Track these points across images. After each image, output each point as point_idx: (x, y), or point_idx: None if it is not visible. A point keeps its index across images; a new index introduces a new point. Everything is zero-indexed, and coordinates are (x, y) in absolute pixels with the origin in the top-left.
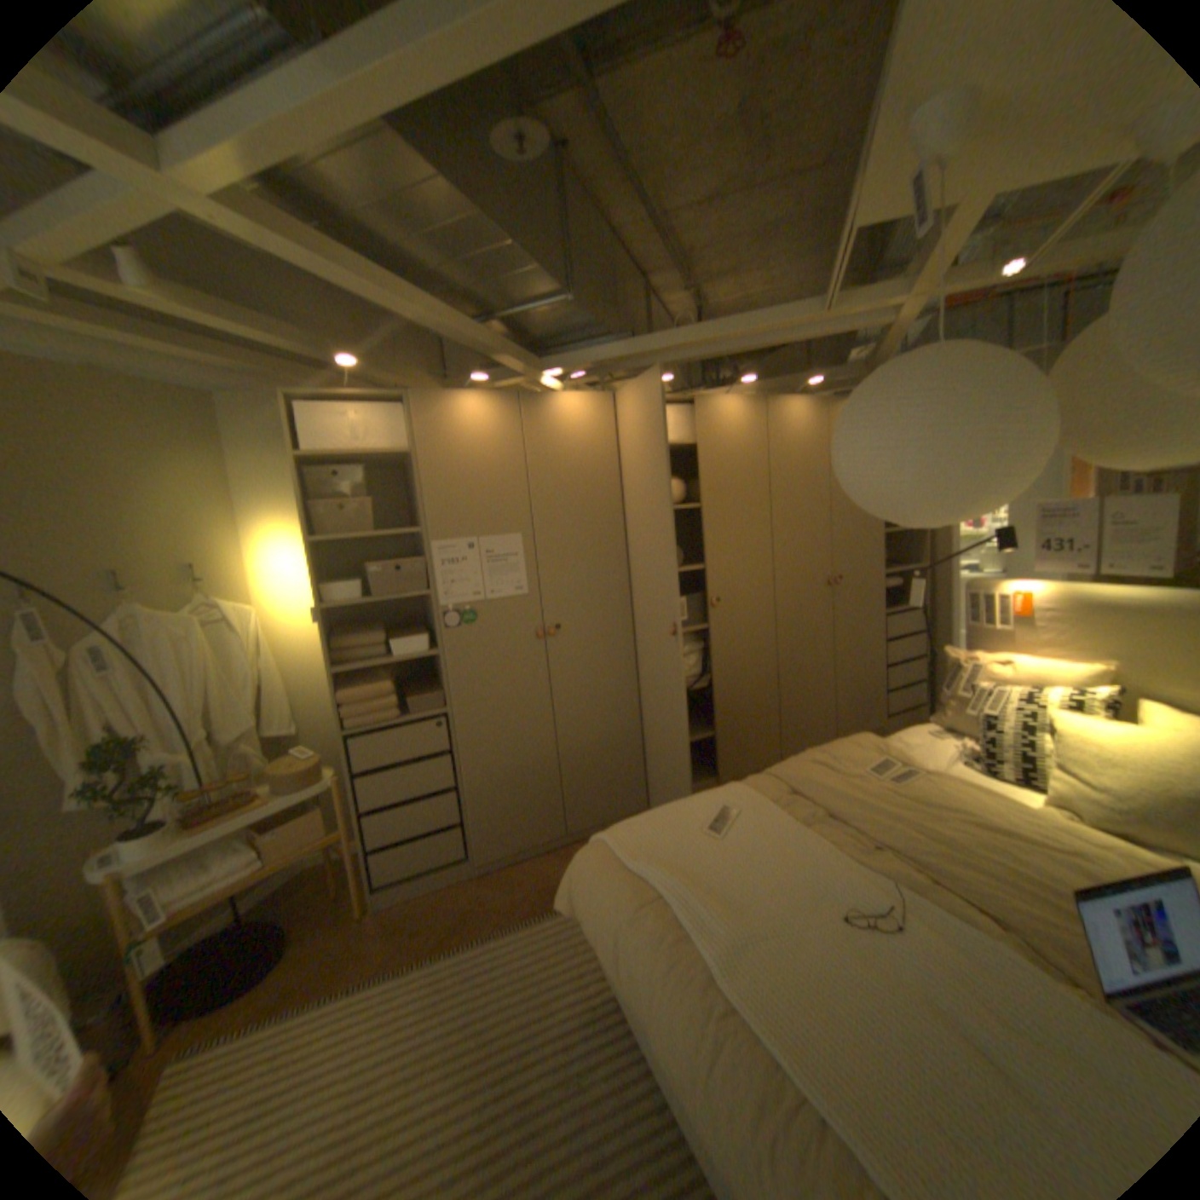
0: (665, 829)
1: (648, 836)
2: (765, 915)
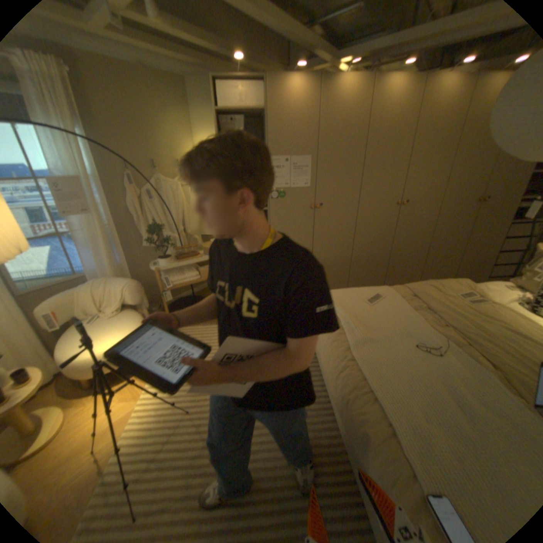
0: (348, 296)
1: (339, 296)
2: (380, 335)
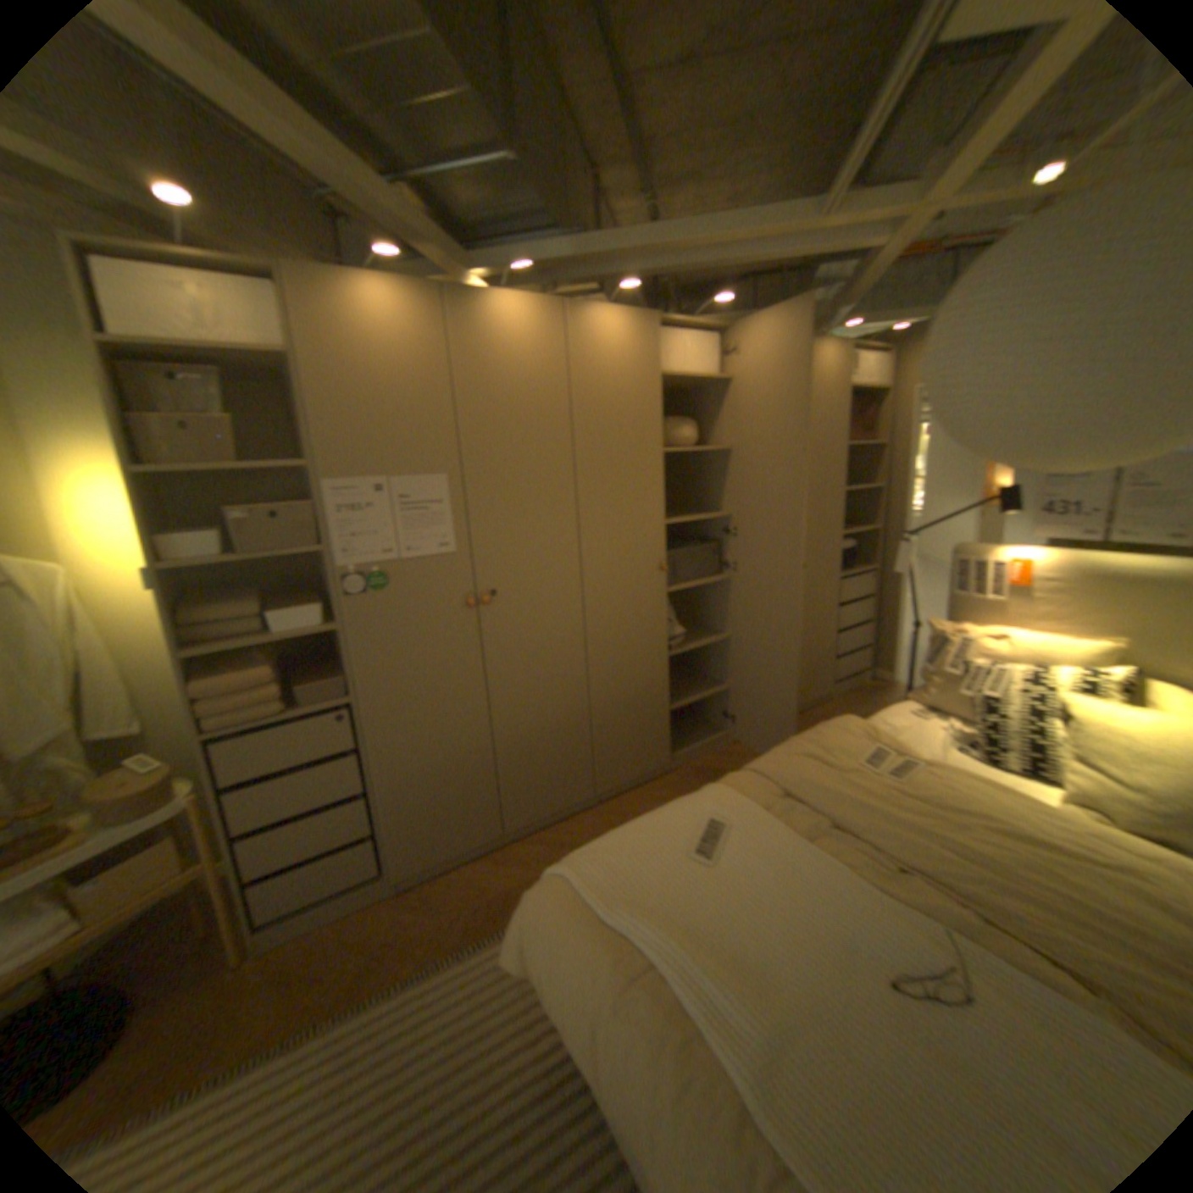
0: (644, 855)
1: (626, 871)
2: (793, 986)
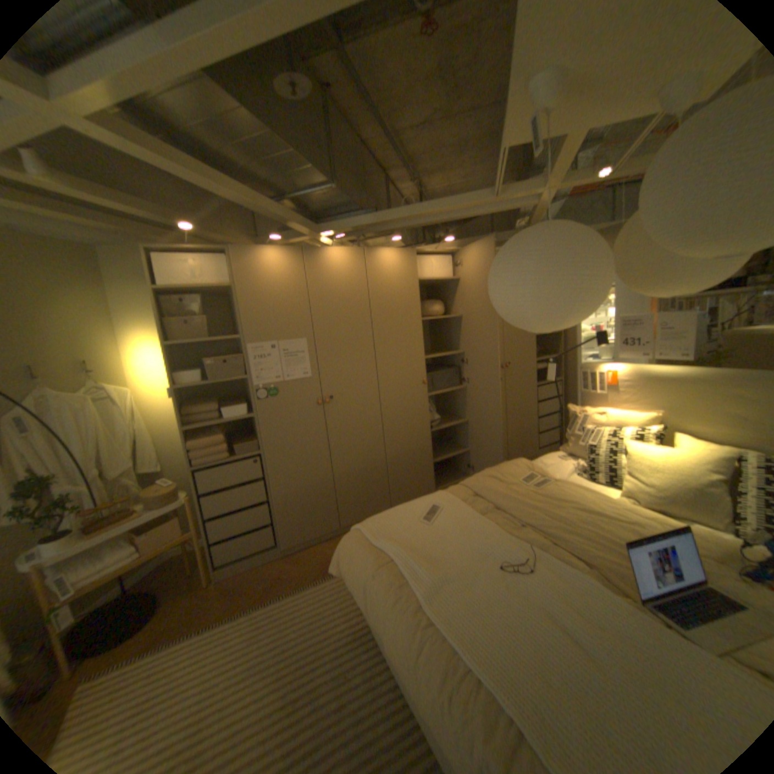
0: (396, 520)
1: (385, 525)
2: (454, 568)
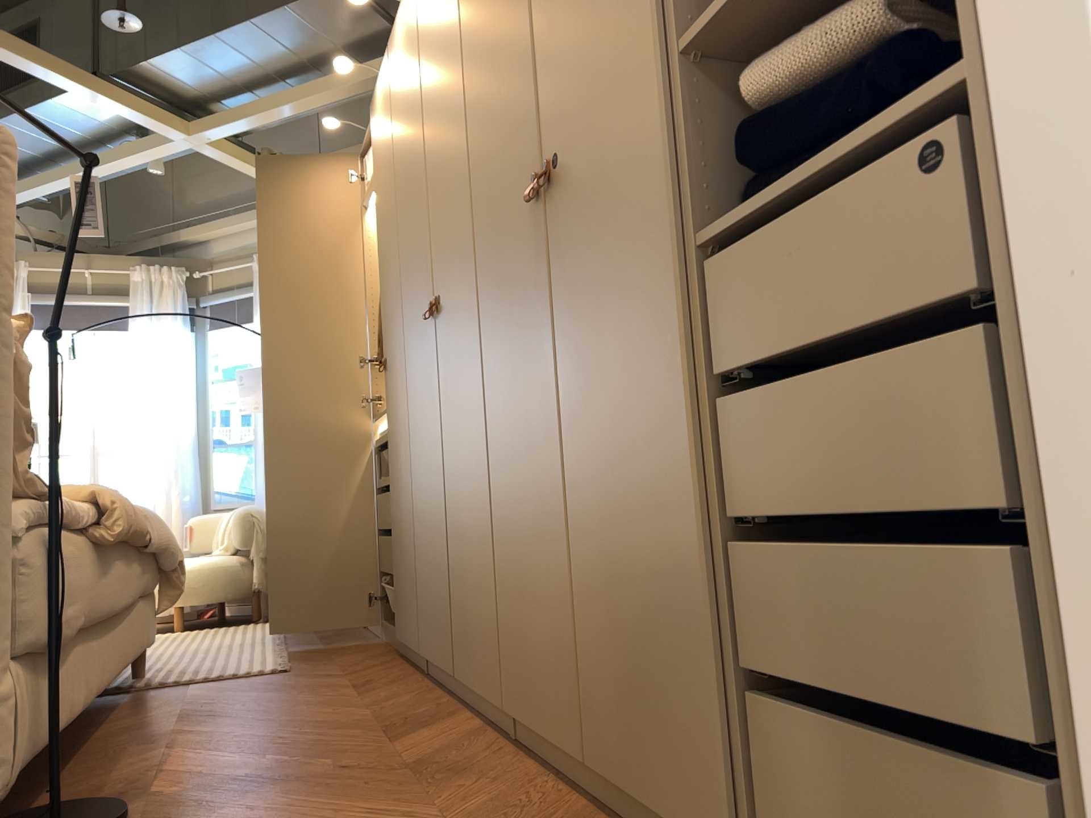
0: None
1: None
2: None
